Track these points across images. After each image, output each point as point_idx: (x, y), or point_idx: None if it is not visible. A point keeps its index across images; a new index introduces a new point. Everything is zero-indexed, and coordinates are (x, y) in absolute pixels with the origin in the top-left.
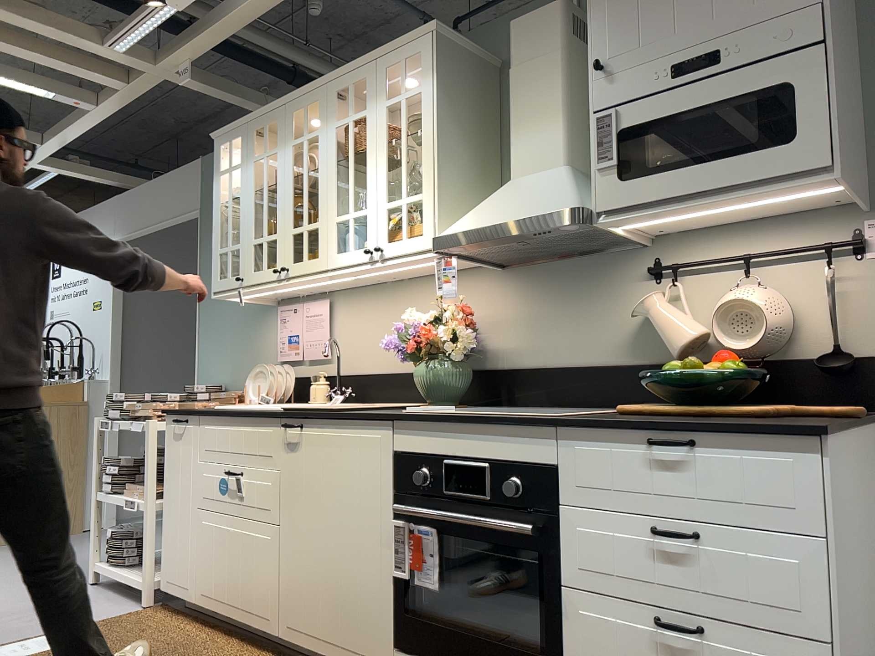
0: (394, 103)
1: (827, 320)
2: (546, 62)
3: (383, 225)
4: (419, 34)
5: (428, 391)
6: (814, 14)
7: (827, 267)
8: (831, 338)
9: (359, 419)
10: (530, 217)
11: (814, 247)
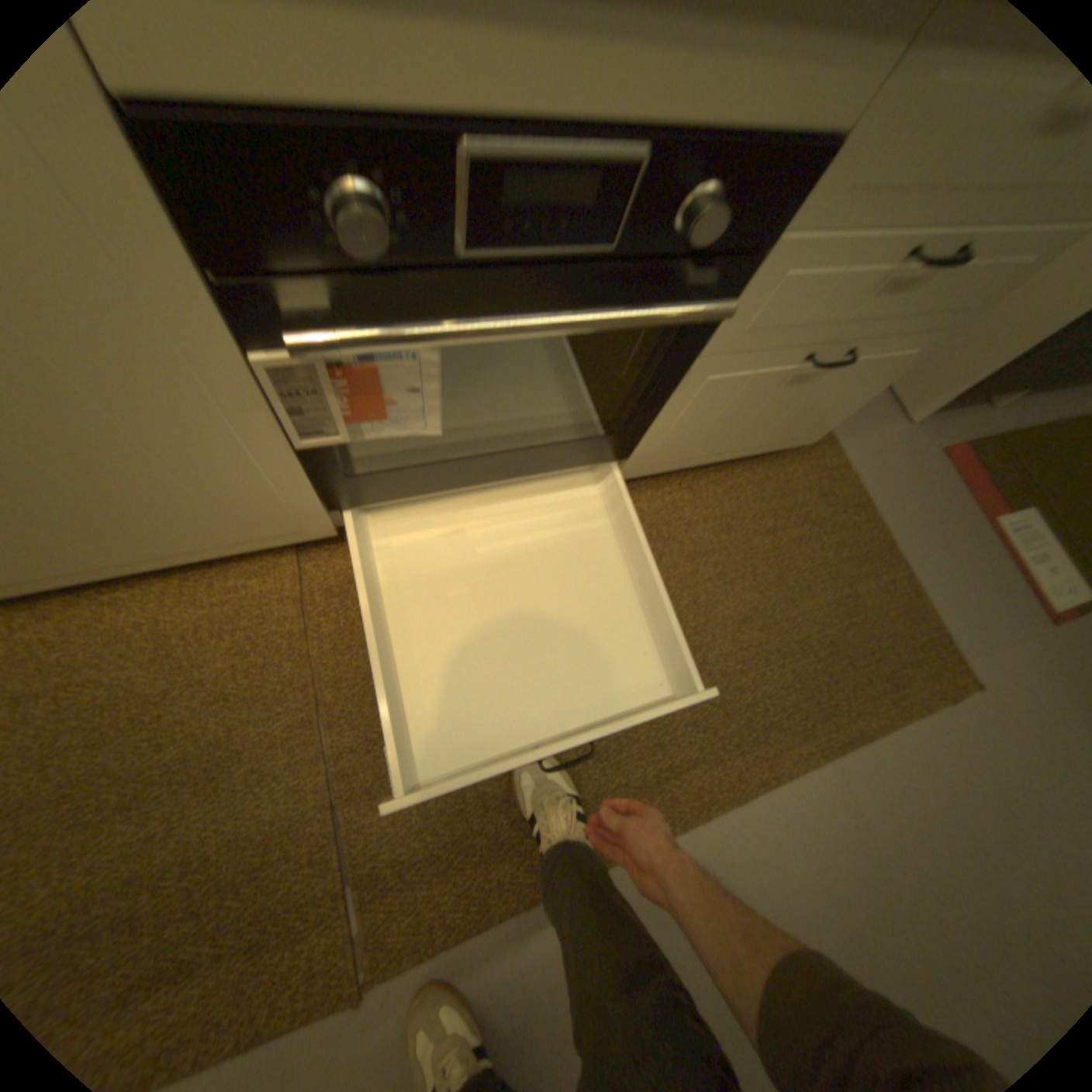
0: None
1: None
2: None
3: None
4: None
5: None
6: None
7: None
8: None
9: None
10: None
11: None
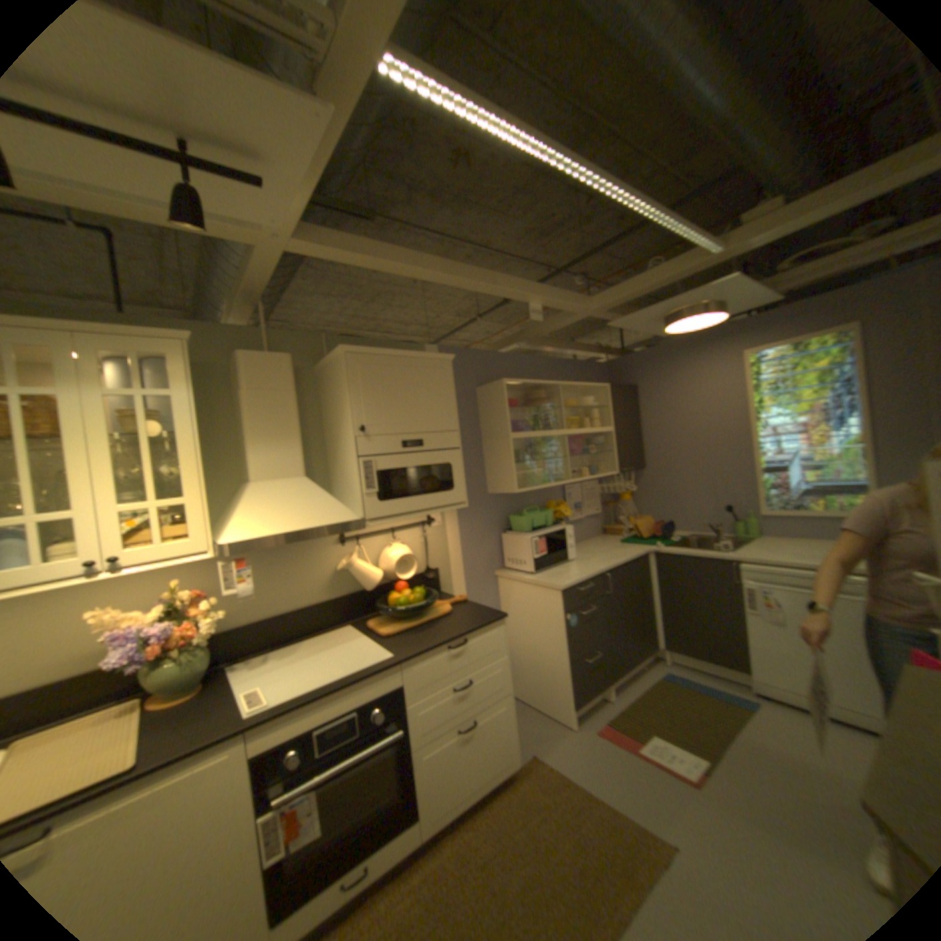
0: (120, 393)
1: (423, 555)
2: (281, 396)
3: (113, 530)
4: (163, 333)
5: (172, 685)
6: (456, 435)
7: (421, 531)
8: (424, 563)
9: (193, 754)
10: (328, 525)
11: (419, 523)
